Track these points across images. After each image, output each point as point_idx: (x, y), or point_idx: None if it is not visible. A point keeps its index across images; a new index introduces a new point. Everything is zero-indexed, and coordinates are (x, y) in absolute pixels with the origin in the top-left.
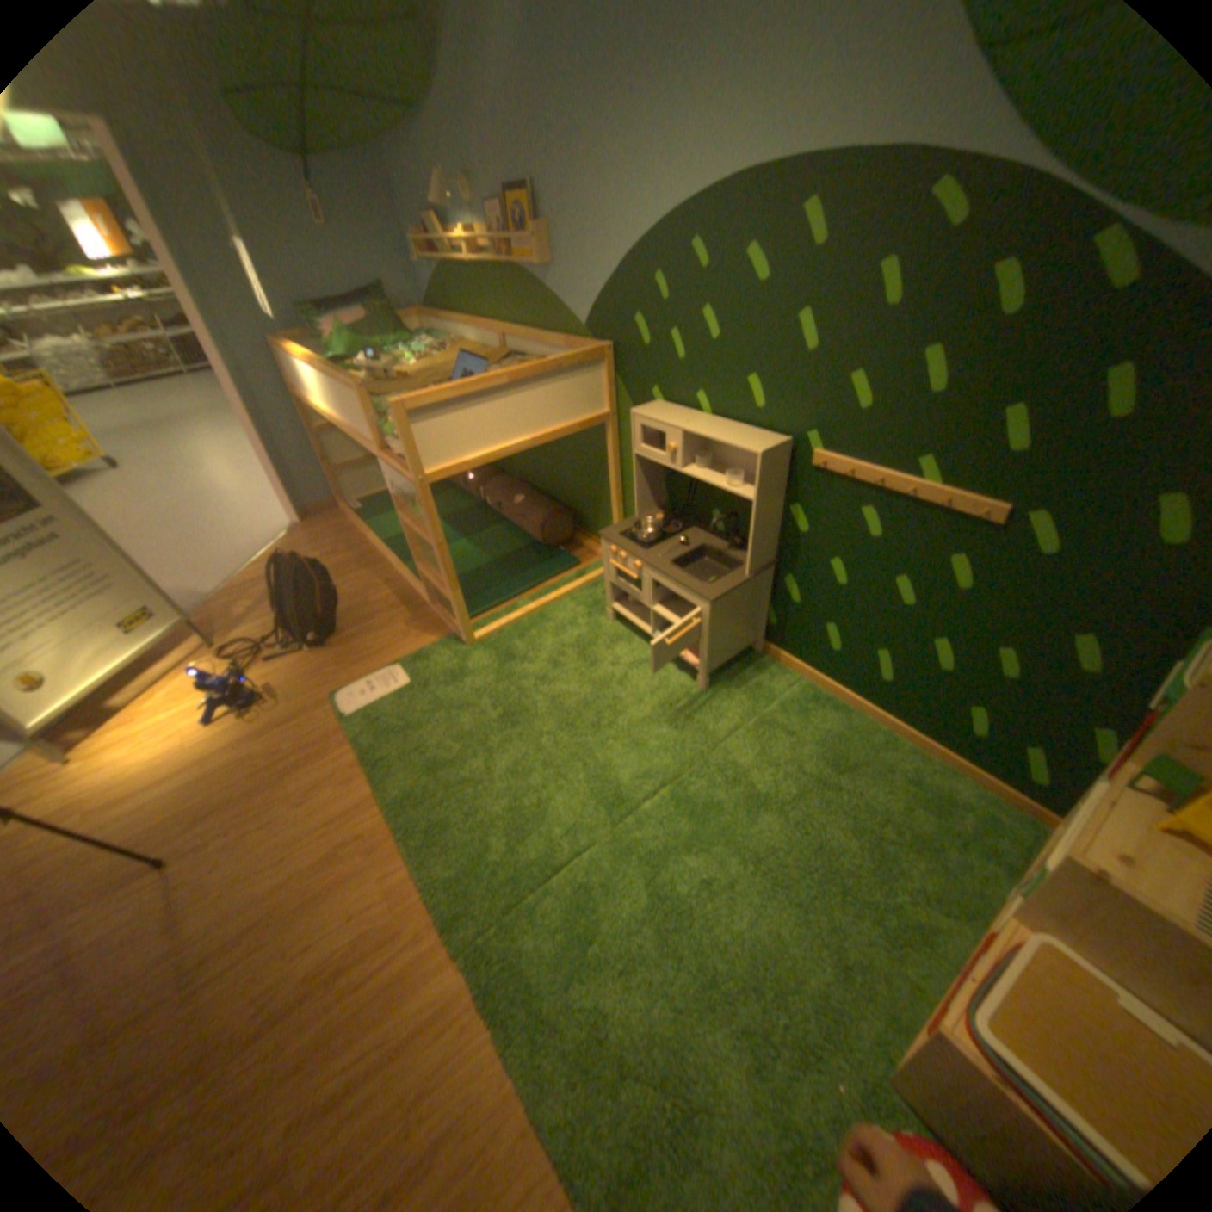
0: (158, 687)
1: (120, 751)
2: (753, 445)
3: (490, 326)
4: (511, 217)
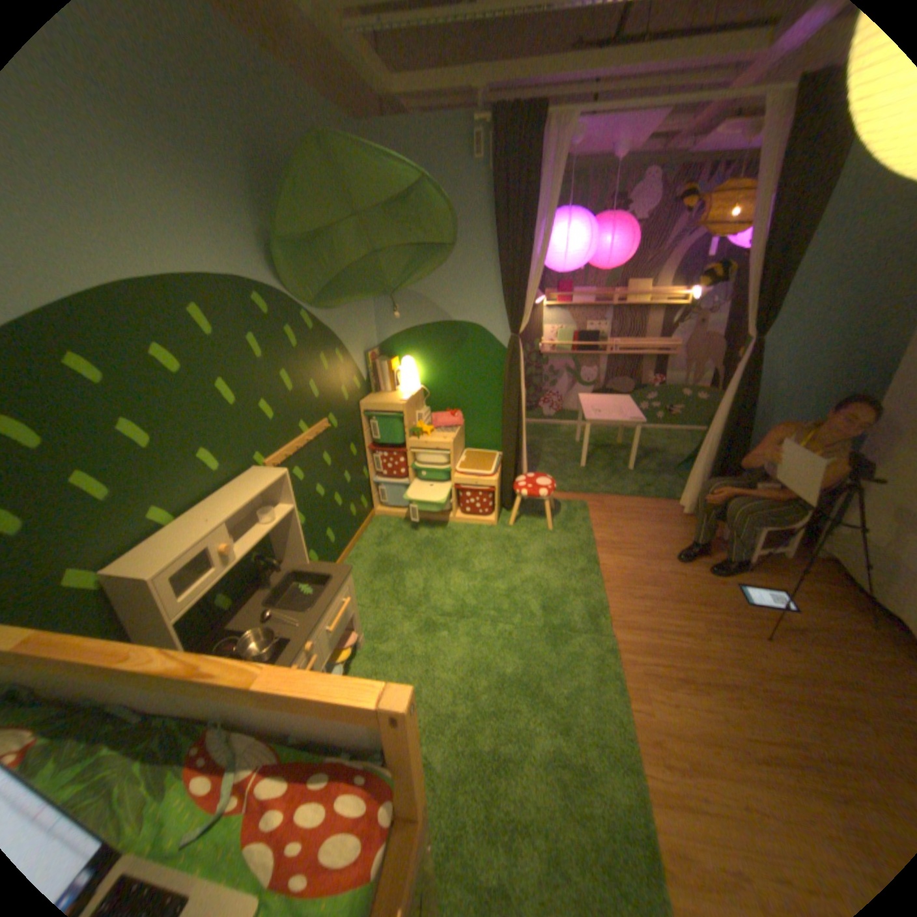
0: None
1: None
2: (267, 476)
3: None
4: None
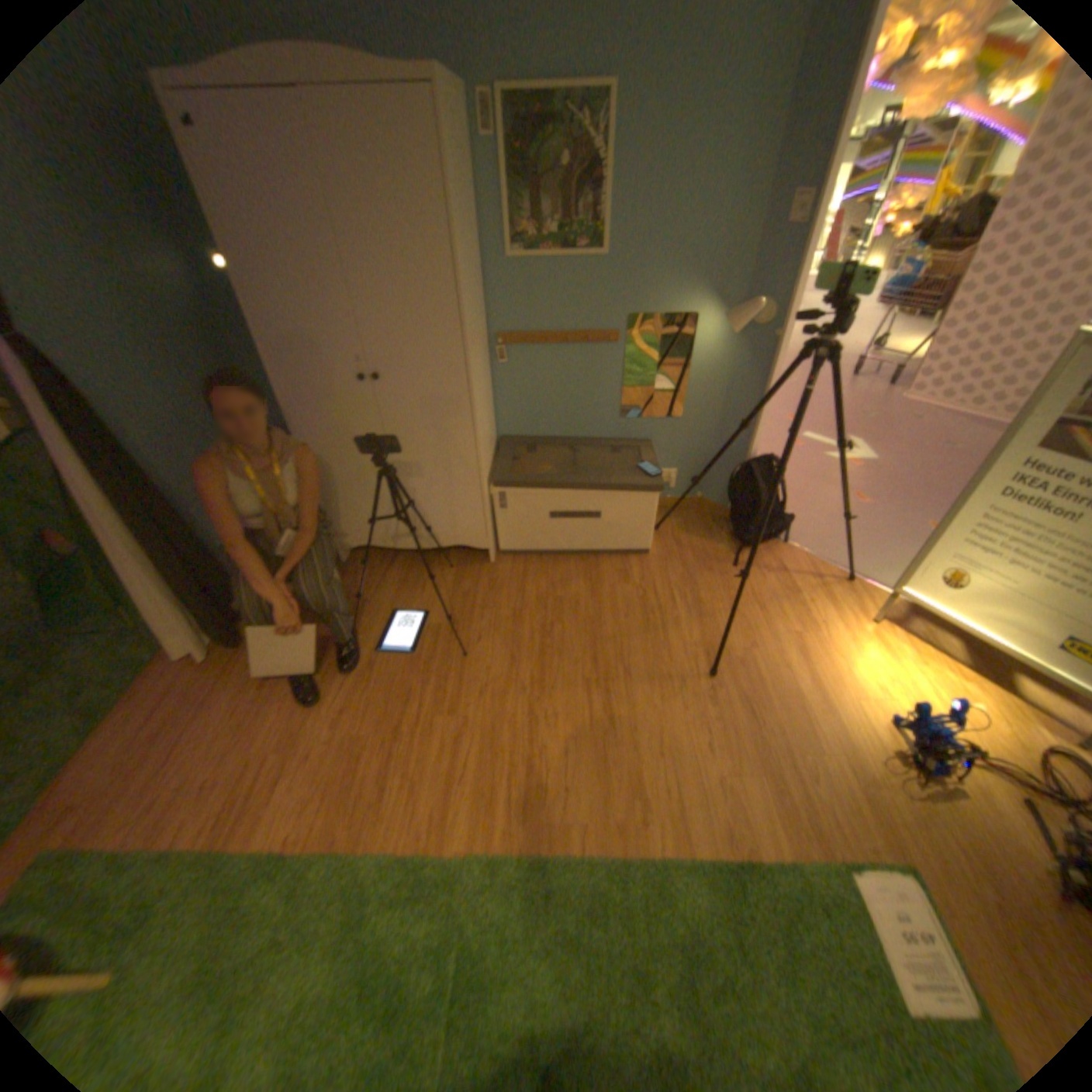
0: (990, 689)
1: (878, 656)
2: None
3: None
4: None
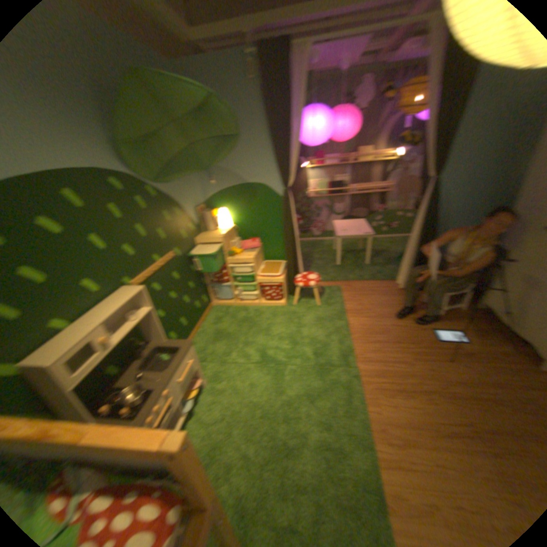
0: None
1: None
2: (133, 291)
3: None
4: None
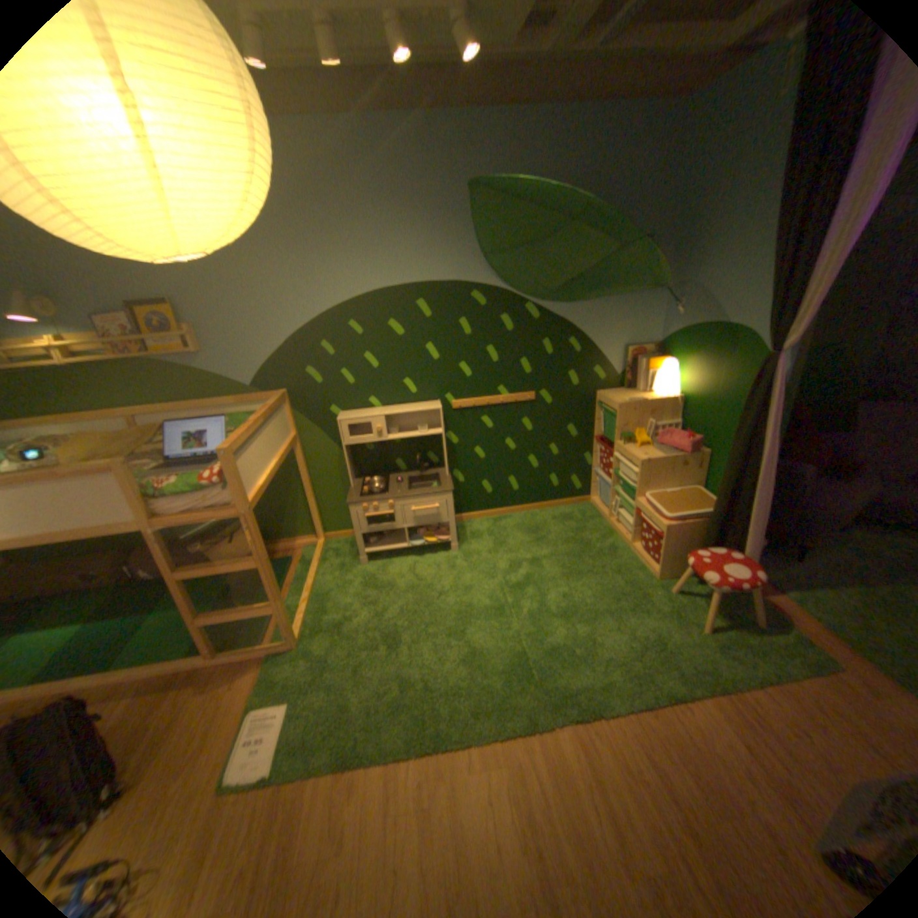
0: None
1: None
2: (430, 407)
3: (108, 413)
4: (147, 323)
